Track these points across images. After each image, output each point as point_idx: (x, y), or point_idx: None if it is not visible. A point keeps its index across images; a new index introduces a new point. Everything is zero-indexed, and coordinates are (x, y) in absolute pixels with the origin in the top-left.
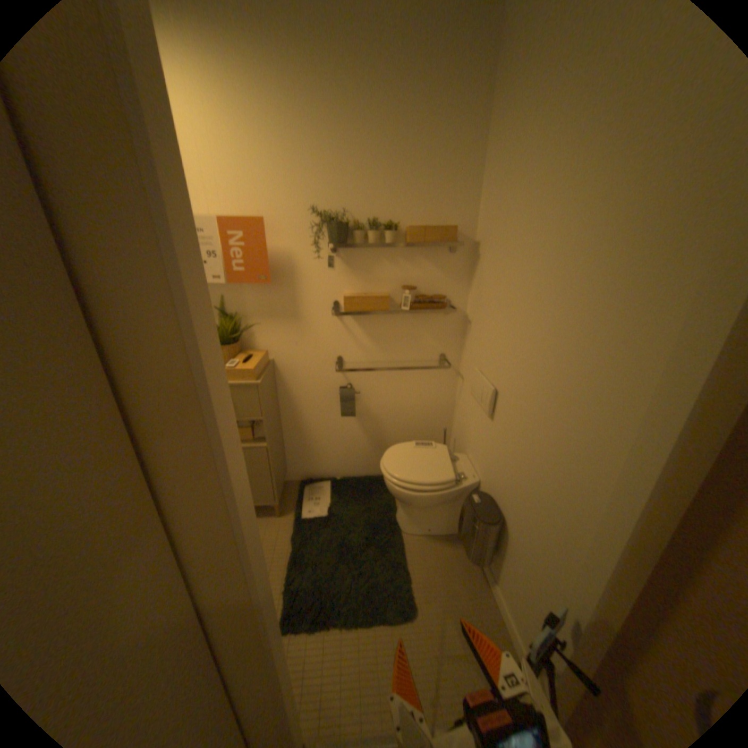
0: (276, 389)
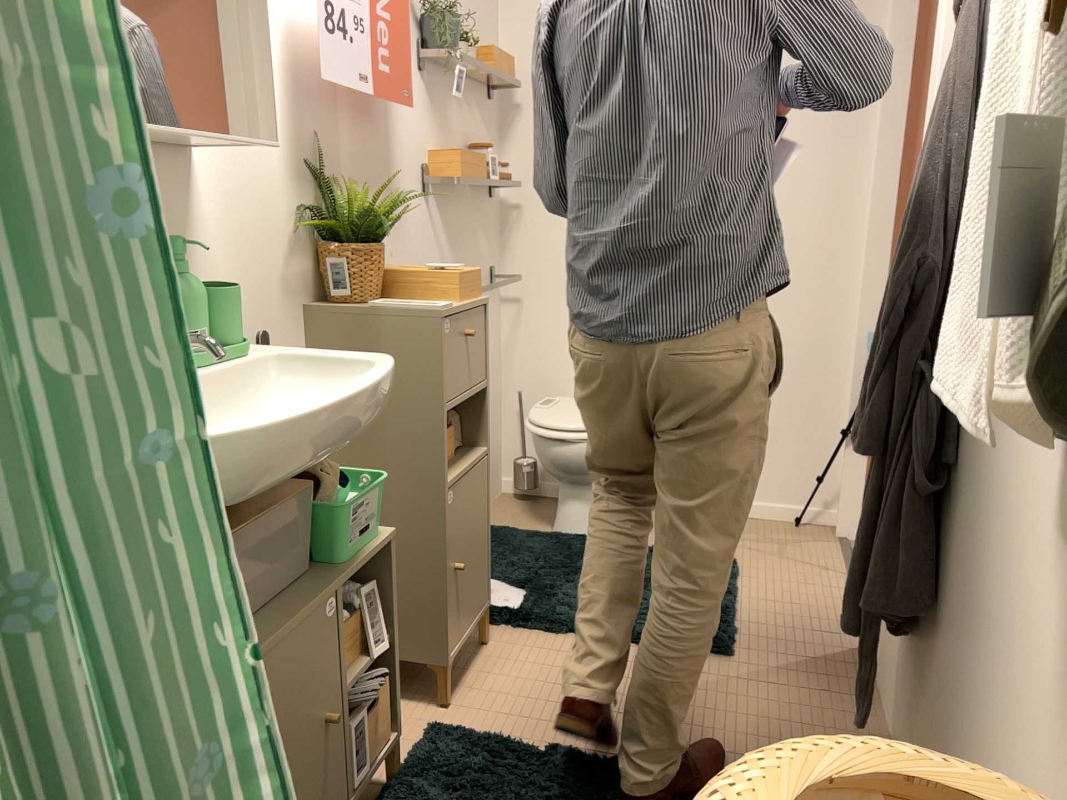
0: None
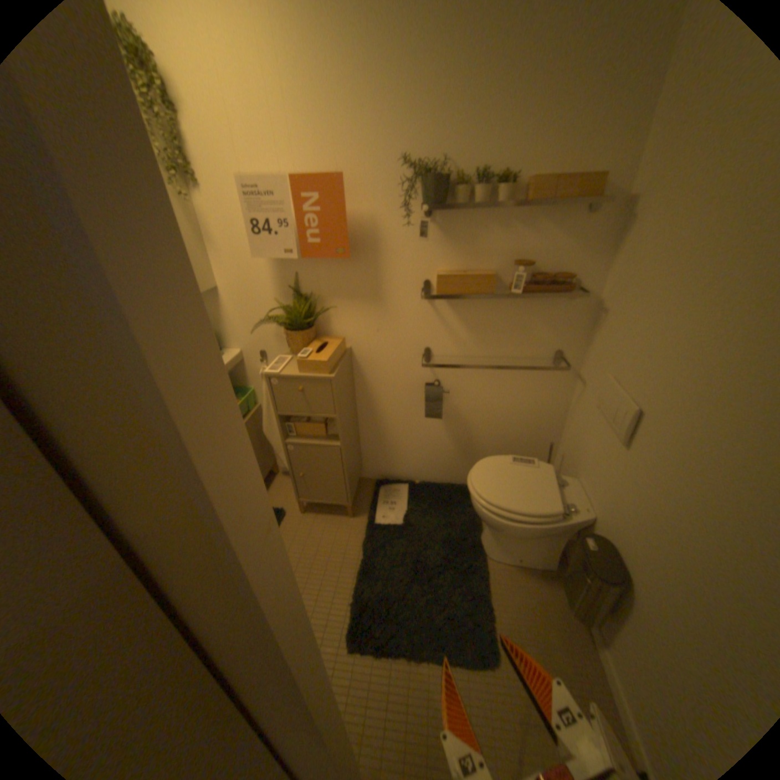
0: (353, 381)
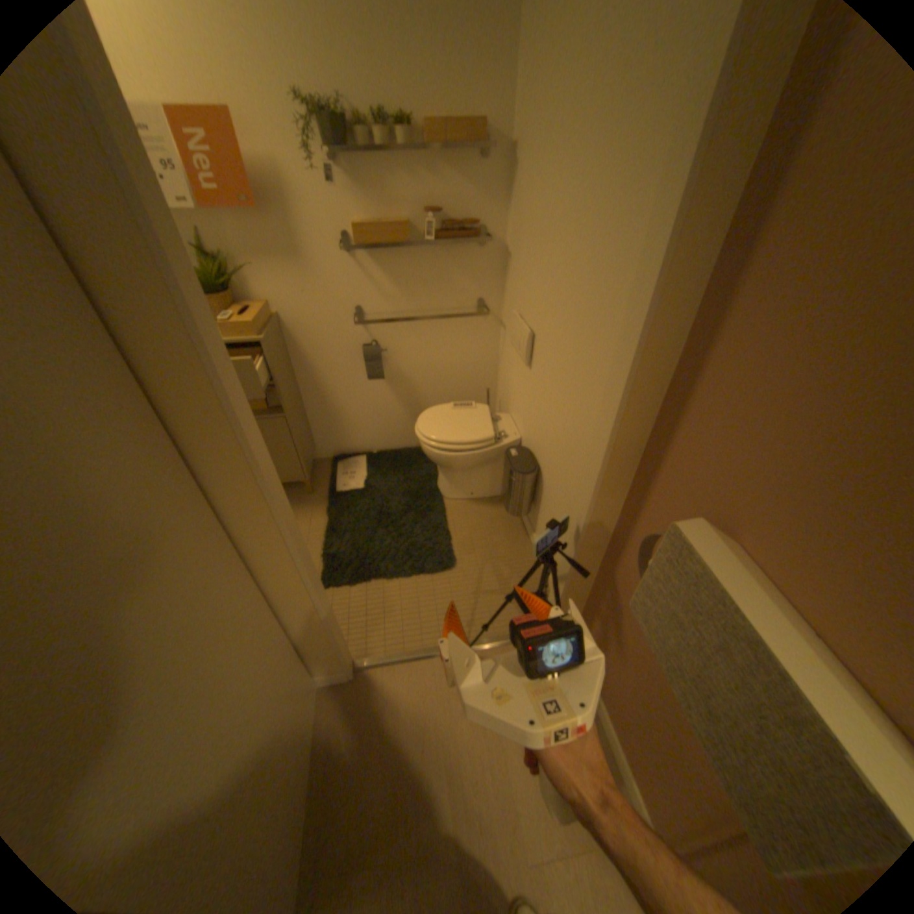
0: (287, 351)
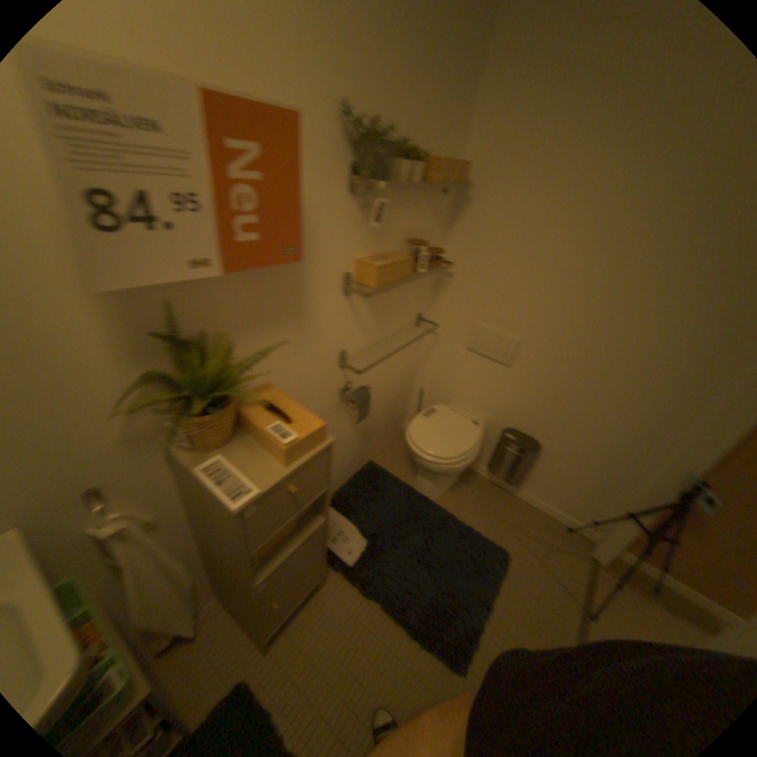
0: None
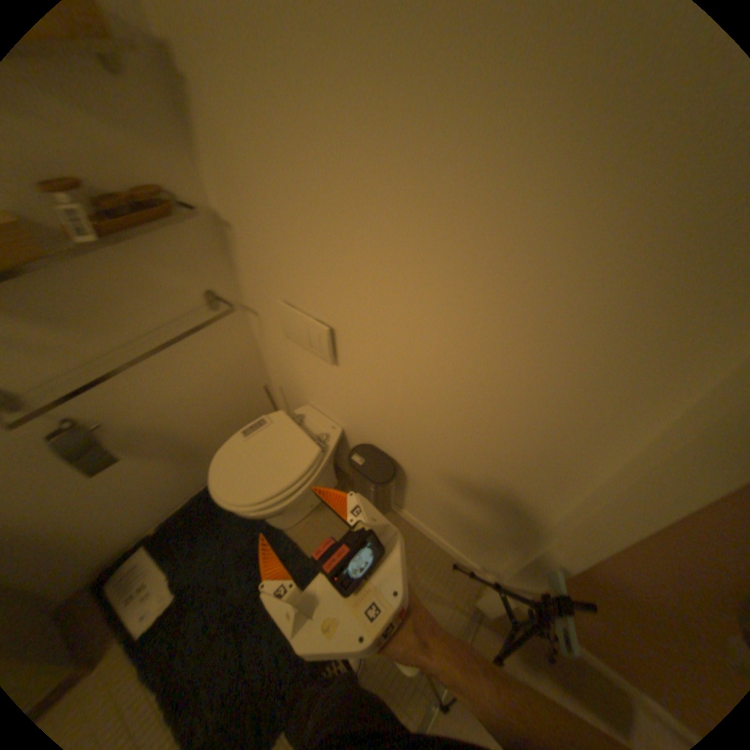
0: None
